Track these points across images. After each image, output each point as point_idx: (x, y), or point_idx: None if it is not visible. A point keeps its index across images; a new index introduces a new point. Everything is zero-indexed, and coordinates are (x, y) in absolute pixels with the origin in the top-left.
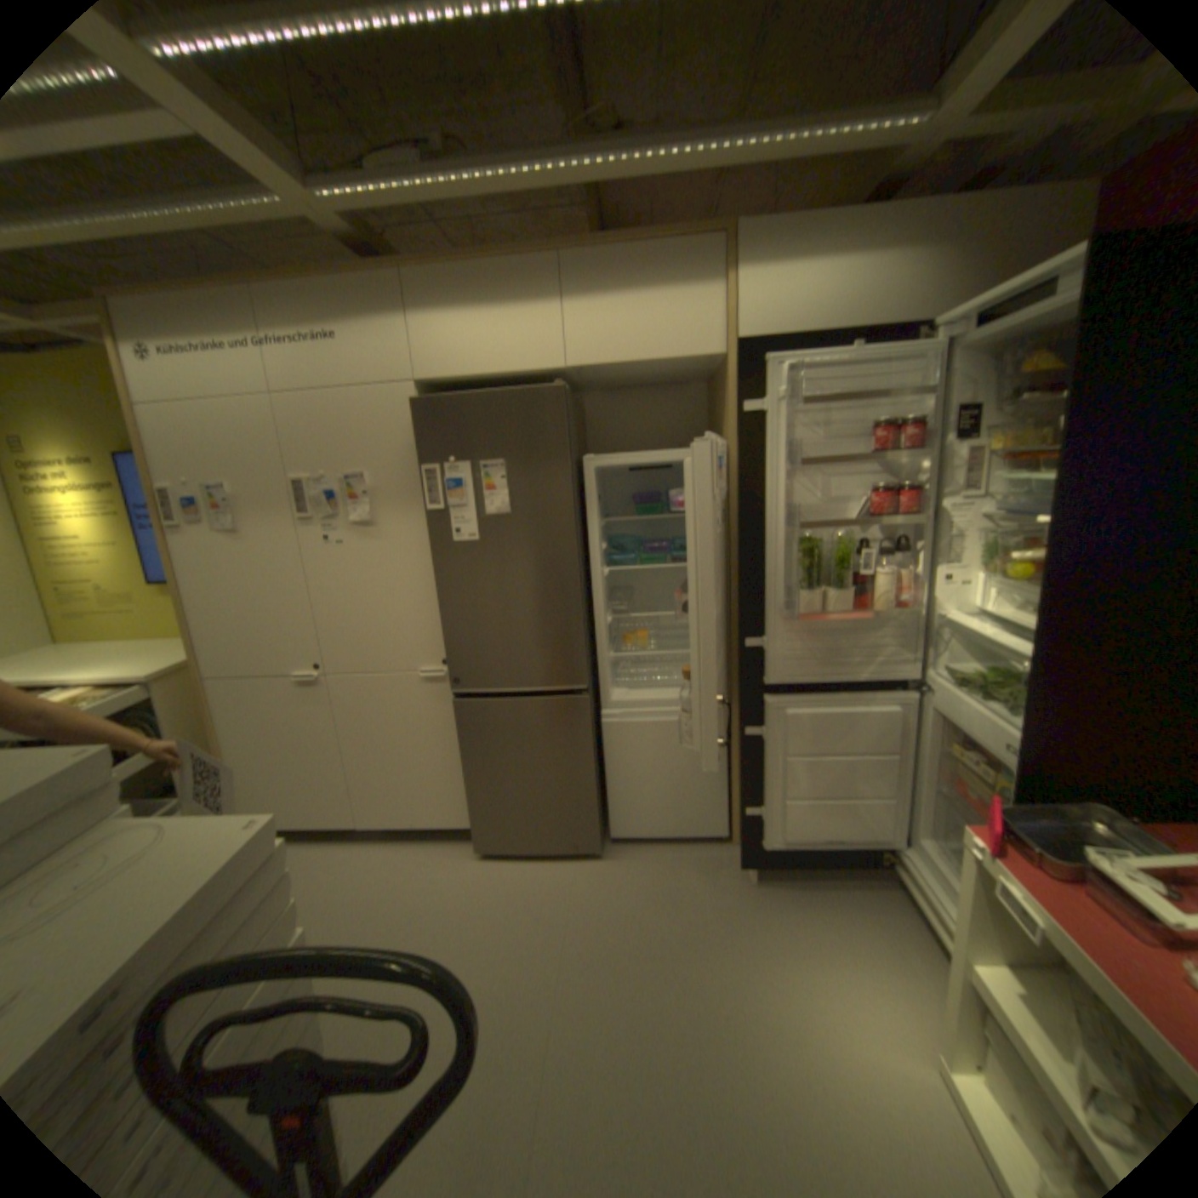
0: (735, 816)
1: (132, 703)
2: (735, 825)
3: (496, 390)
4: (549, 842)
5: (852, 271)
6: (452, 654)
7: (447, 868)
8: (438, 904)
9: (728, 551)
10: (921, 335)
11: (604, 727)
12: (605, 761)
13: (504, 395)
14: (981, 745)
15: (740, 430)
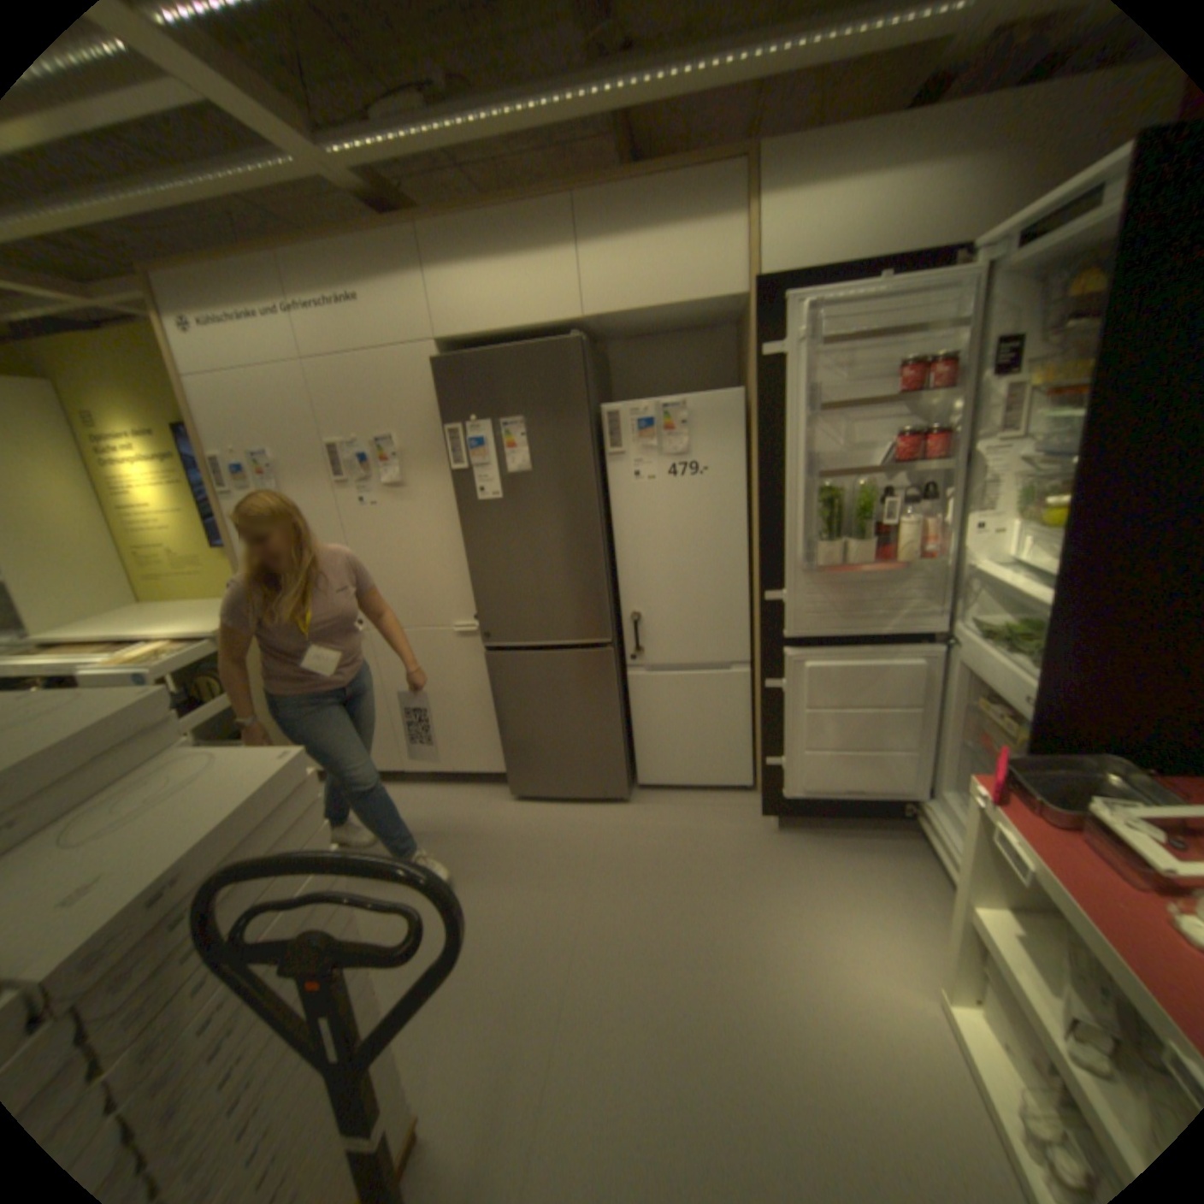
0: (759, 766)
1: (201, 656)
2: (759, 775)
3: (512, 345)
4: (579, 786)
5: (887, 191)
6: (481, 610)
7: (485, 808)
8: (476, 839)
9: (752, 504)
10: (957, 261)
11: (629, 680)
12: (631, 713)
13: (520, 350)
14: (1003, 698)
15: (758, 376)
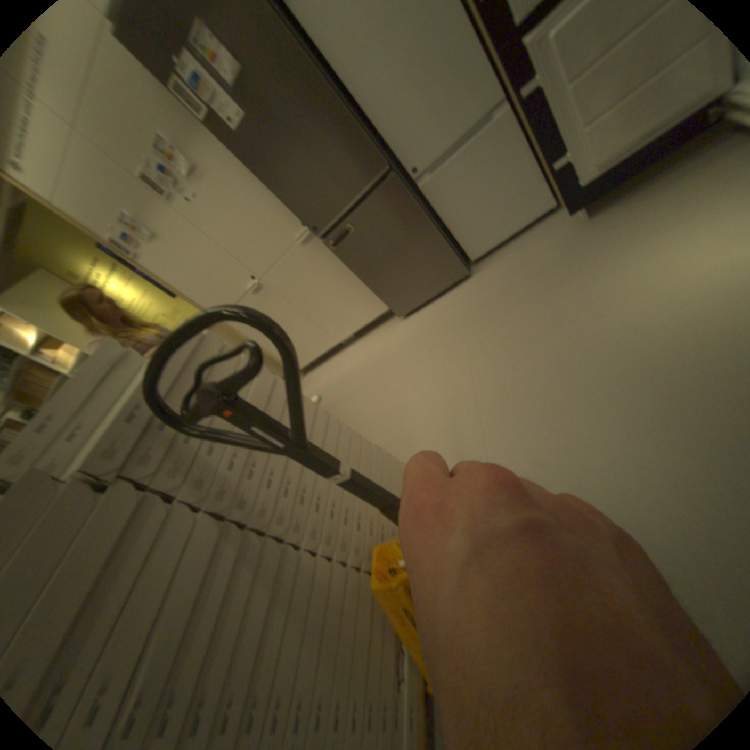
0: (555, 181)
1: None
2: (559, 189)
3: None
4: (434, 284)
5: None
6: (297, 211)
7: (390, 331)
8: (393, 347)
9: None
10: None
11: (421, 188)
12: (439, 212)
13: None
14: None
15: None
